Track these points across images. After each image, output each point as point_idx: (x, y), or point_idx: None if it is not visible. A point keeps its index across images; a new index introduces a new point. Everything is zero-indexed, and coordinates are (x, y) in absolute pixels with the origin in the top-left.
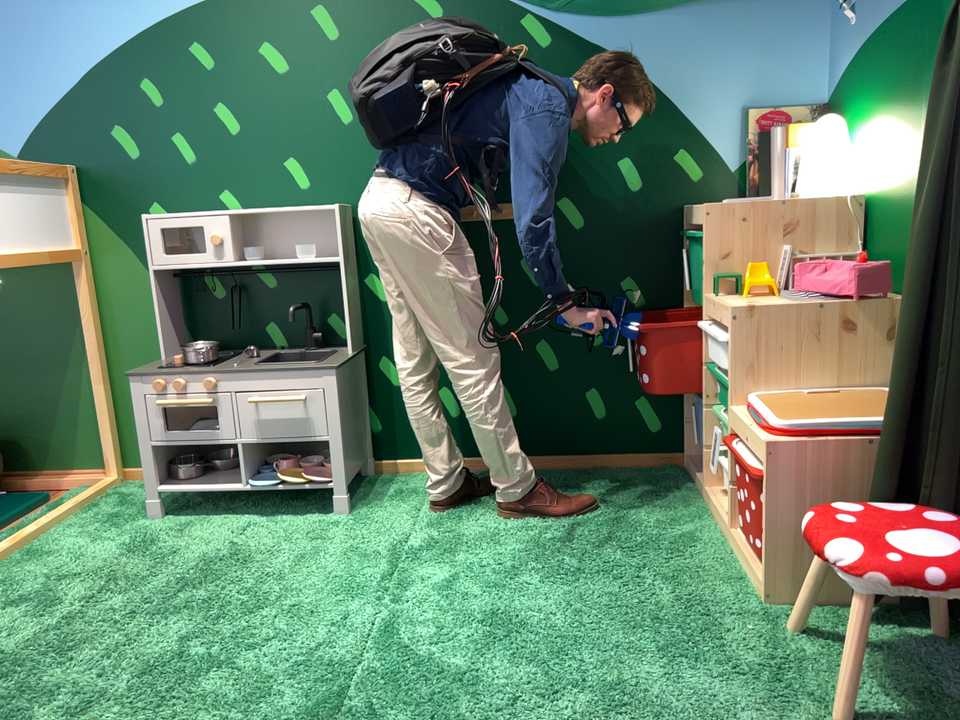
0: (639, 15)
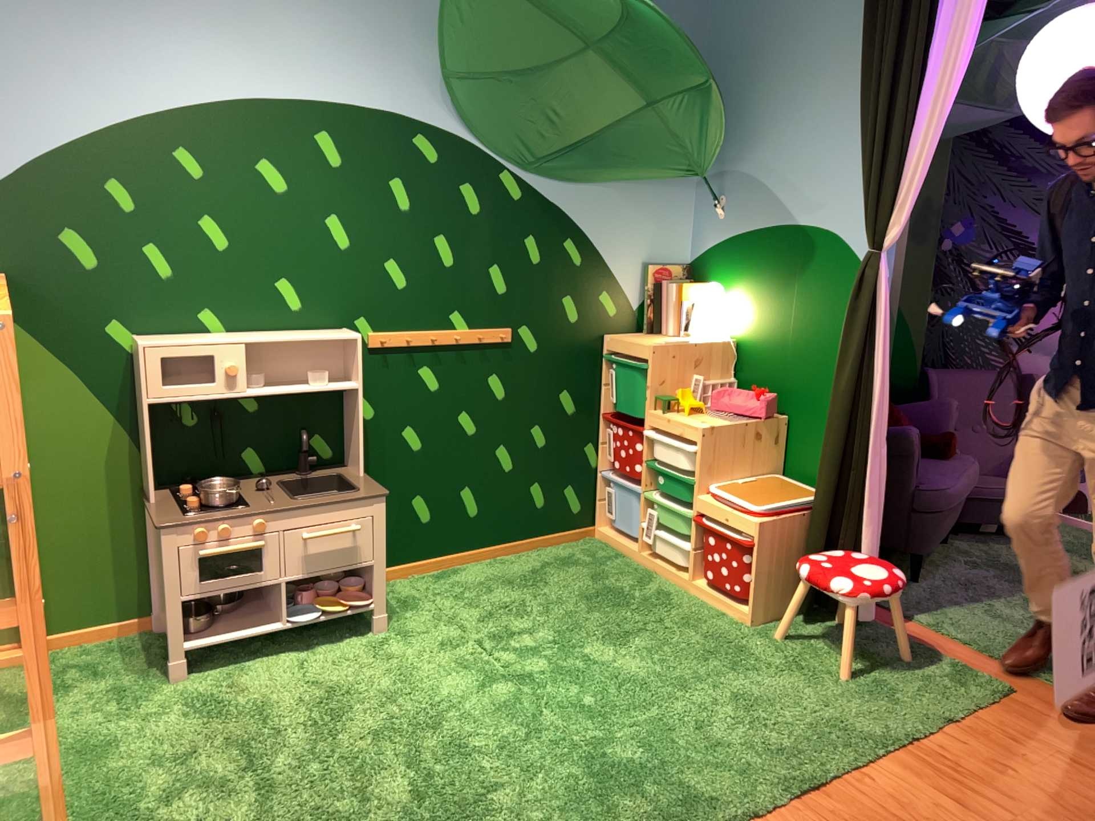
0: (583, 188)
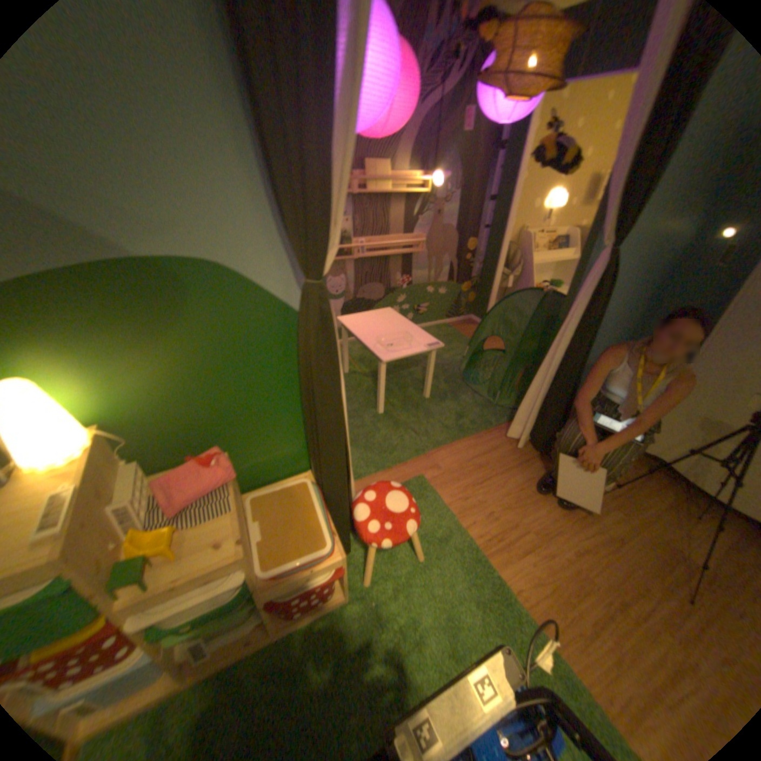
0: None
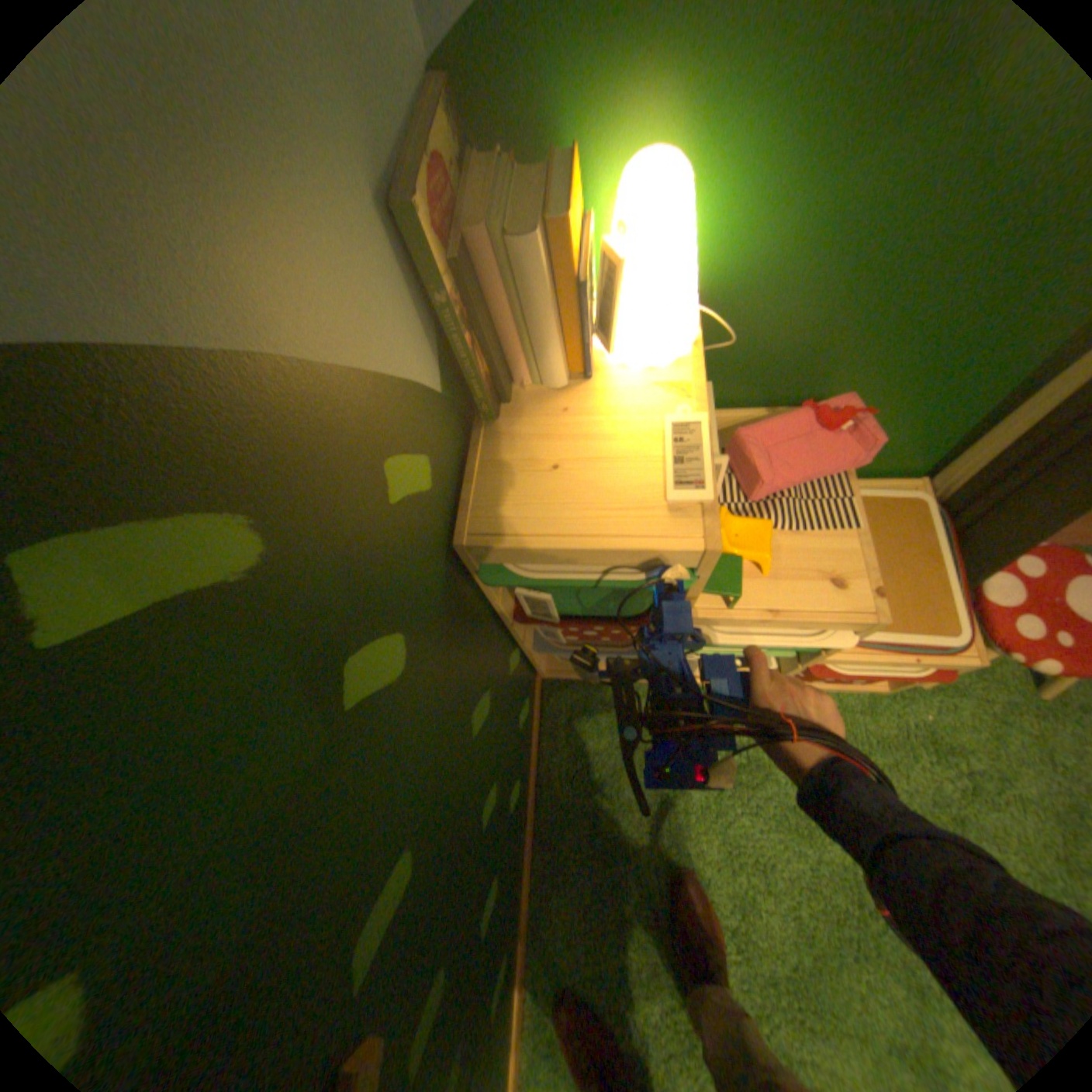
0: None
